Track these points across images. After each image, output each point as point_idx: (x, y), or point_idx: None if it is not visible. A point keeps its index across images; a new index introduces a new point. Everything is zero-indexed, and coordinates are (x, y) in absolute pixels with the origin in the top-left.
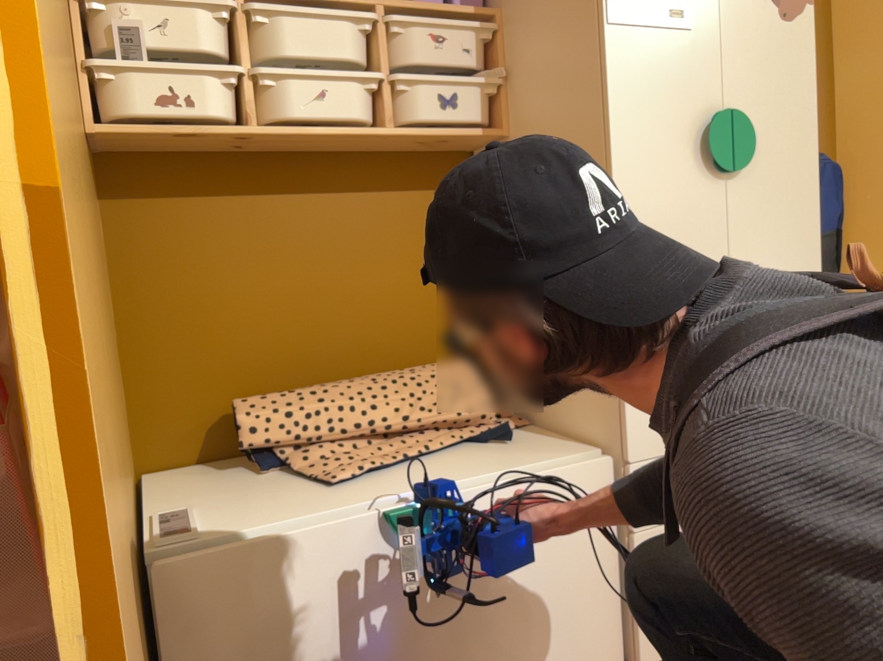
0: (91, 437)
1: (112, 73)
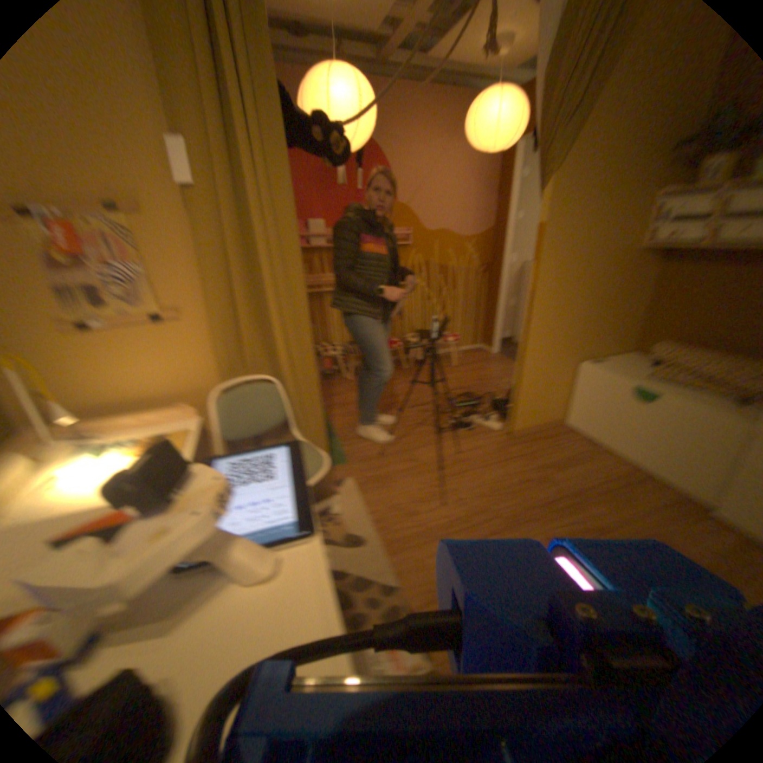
0: (536, 325)
1: (660, 223)
